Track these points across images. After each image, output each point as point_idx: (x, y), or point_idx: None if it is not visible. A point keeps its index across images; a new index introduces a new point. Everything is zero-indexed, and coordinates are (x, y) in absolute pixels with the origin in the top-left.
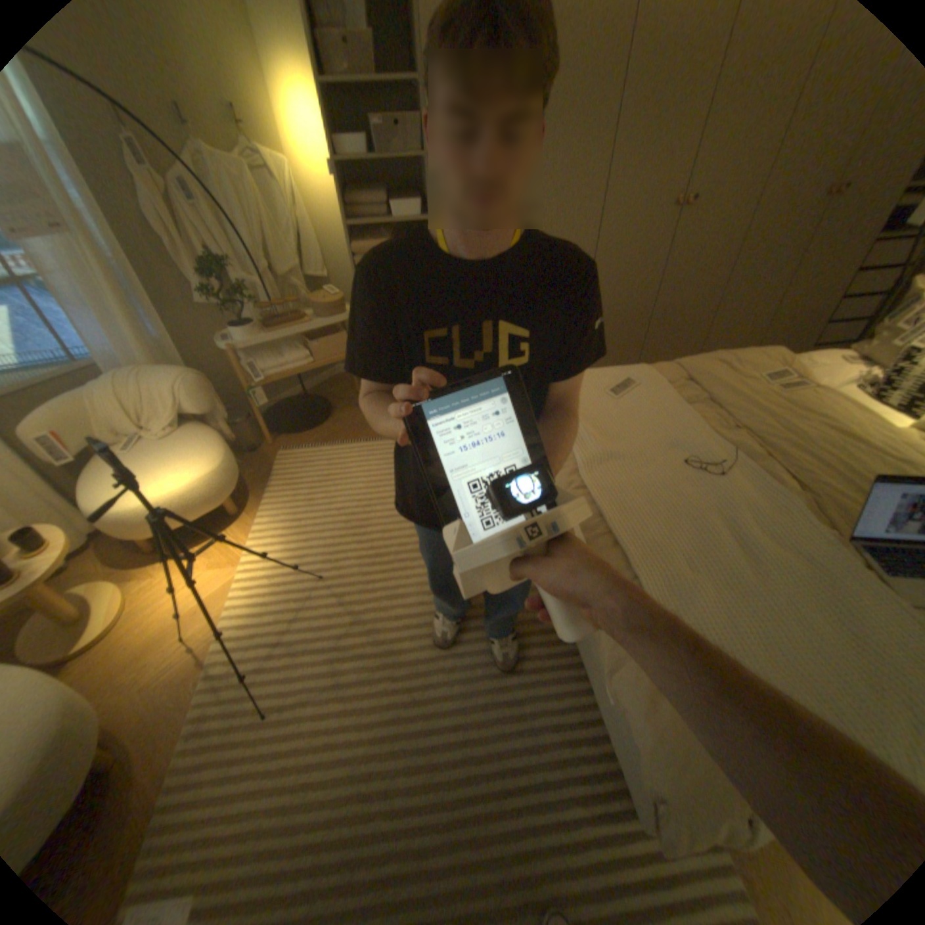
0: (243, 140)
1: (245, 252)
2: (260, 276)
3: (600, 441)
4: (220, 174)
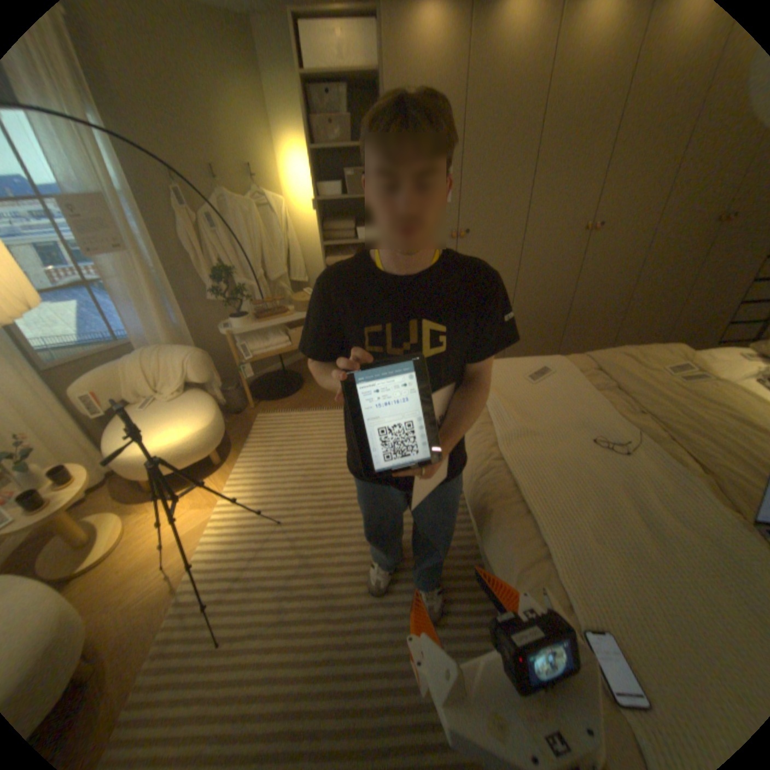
0: (254, 187)
1: (248, 263)
2: (257, 281)
3: (518, 419)
4: (235, 209)
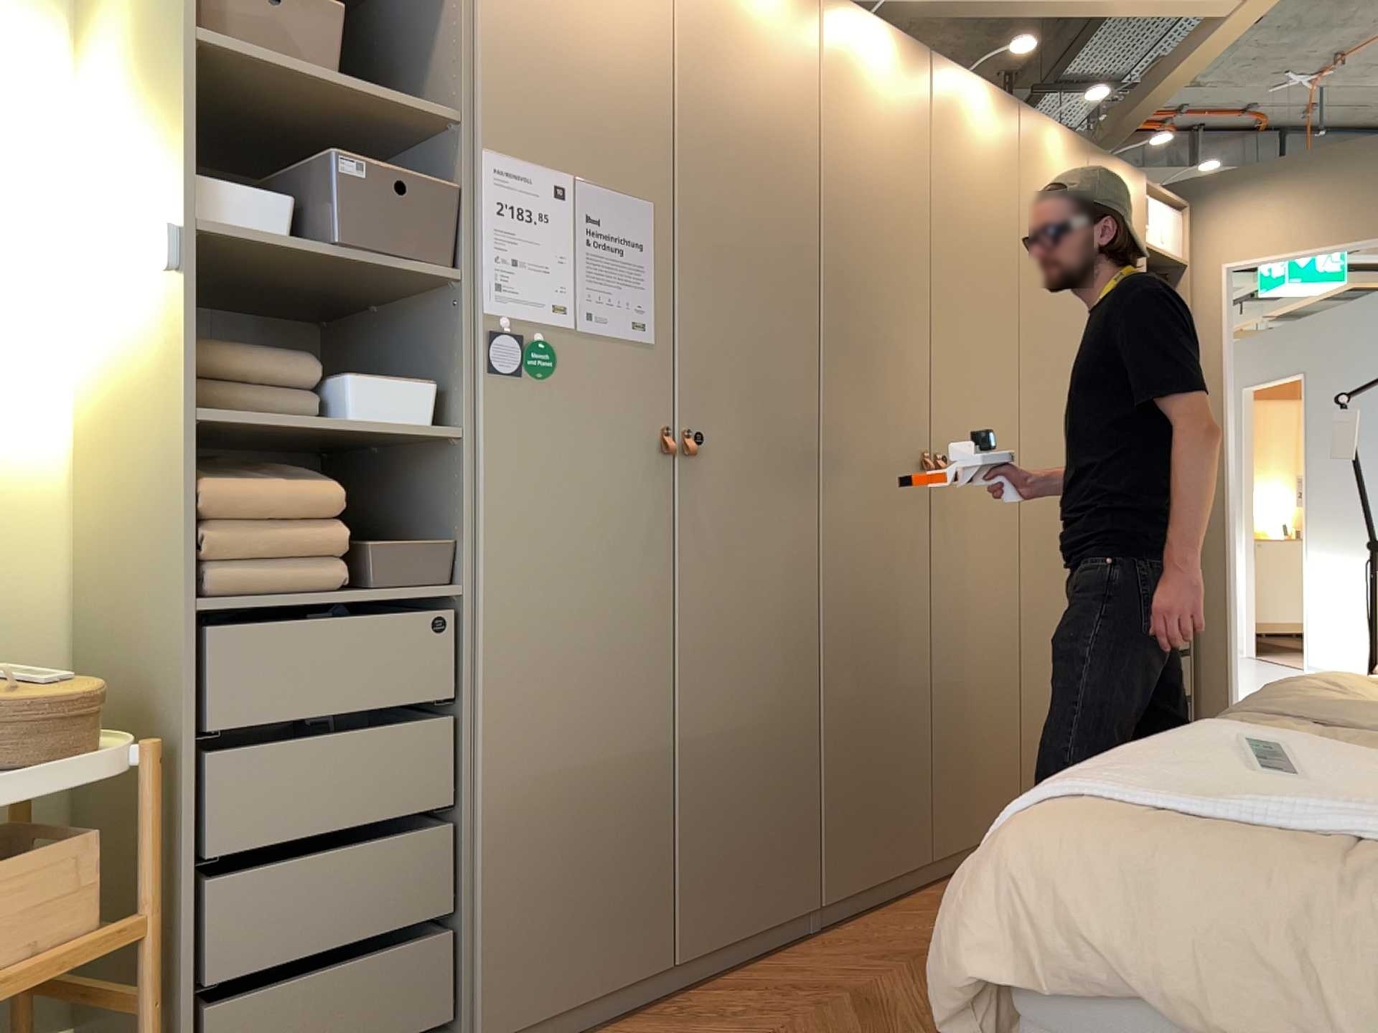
0: None
1: None
2: None
3: None
4: None
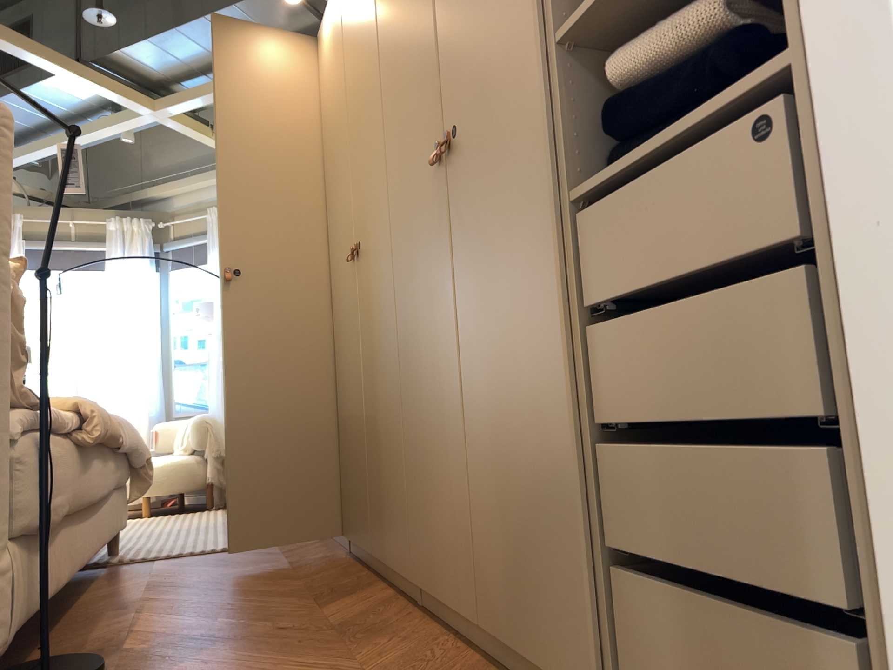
0: None
1: None
2: None
3: None
4: None
